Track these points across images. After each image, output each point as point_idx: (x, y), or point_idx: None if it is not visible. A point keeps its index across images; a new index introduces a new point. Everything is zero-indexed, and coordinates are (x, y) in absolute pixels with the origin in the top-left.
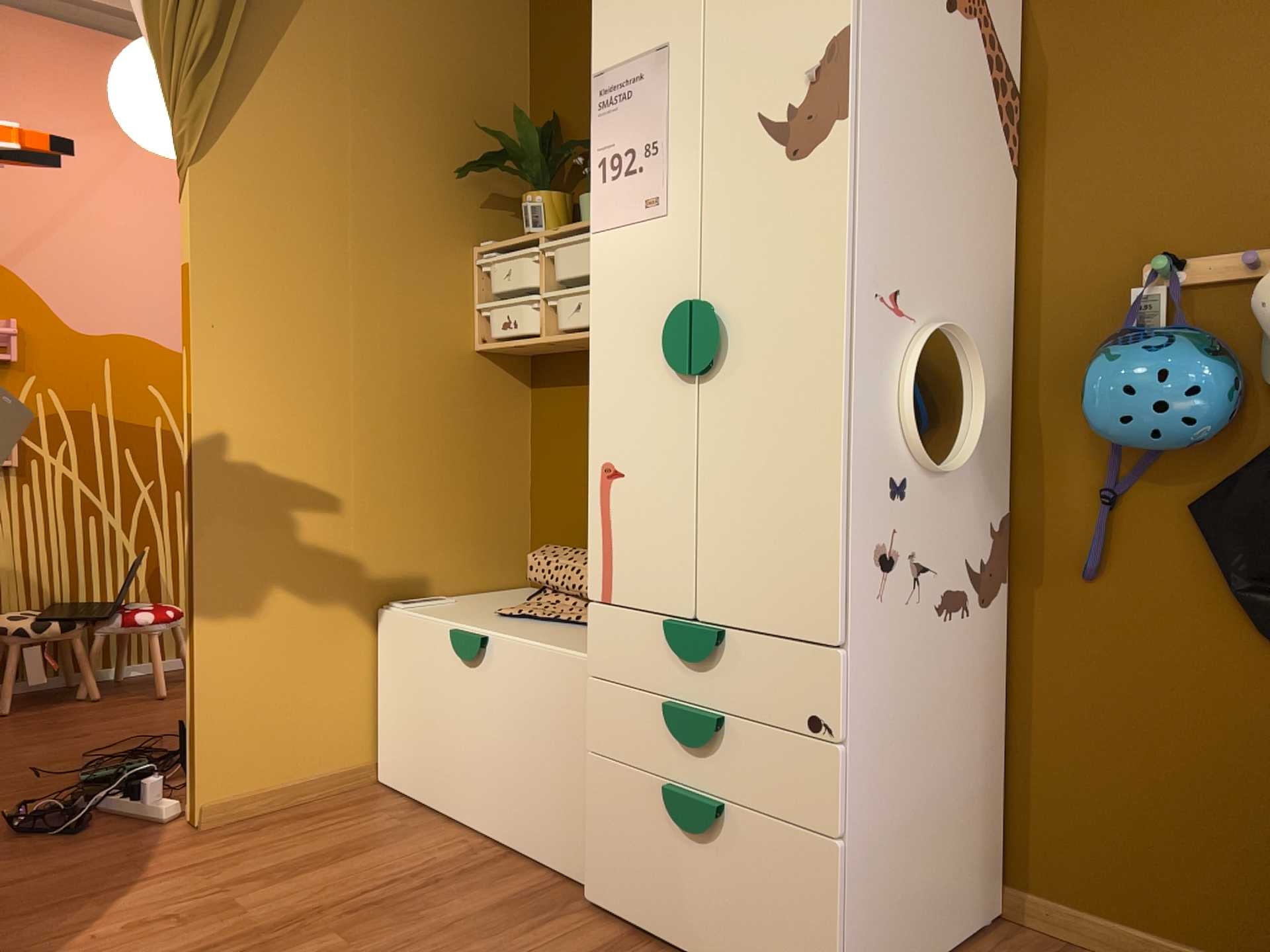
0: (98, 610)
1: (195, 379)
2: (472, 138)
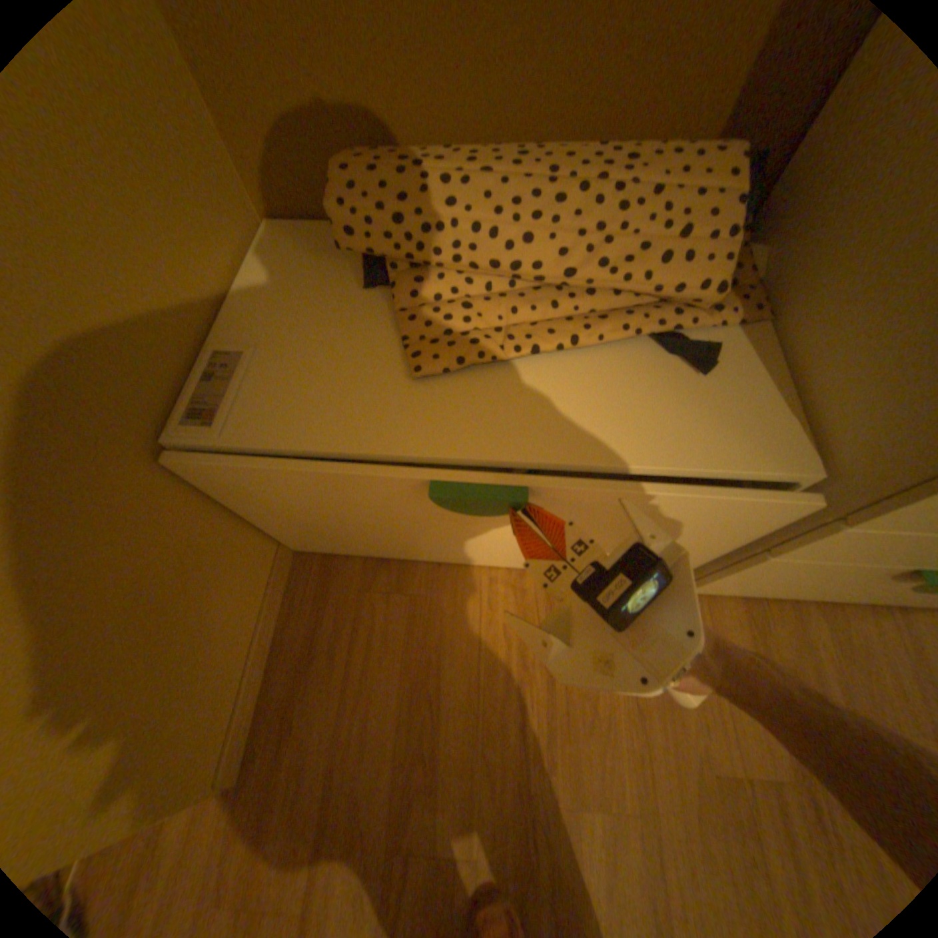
0: None
1: None
2: None
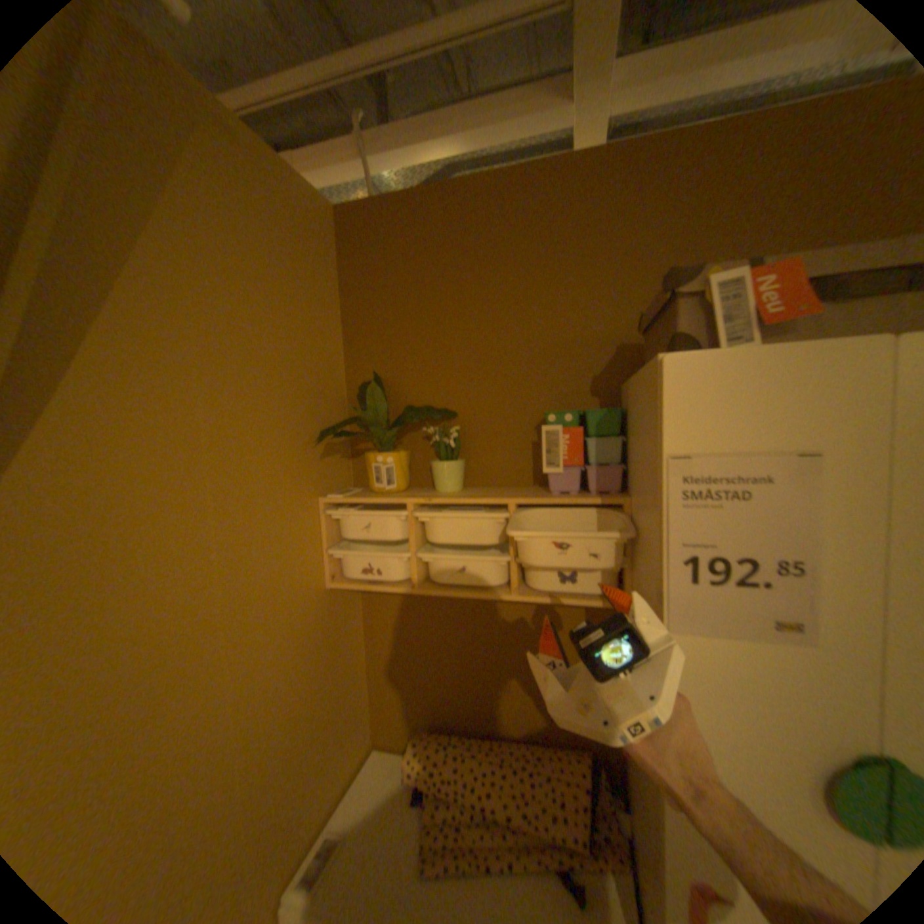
0: None
1: None
2: (310, 395)
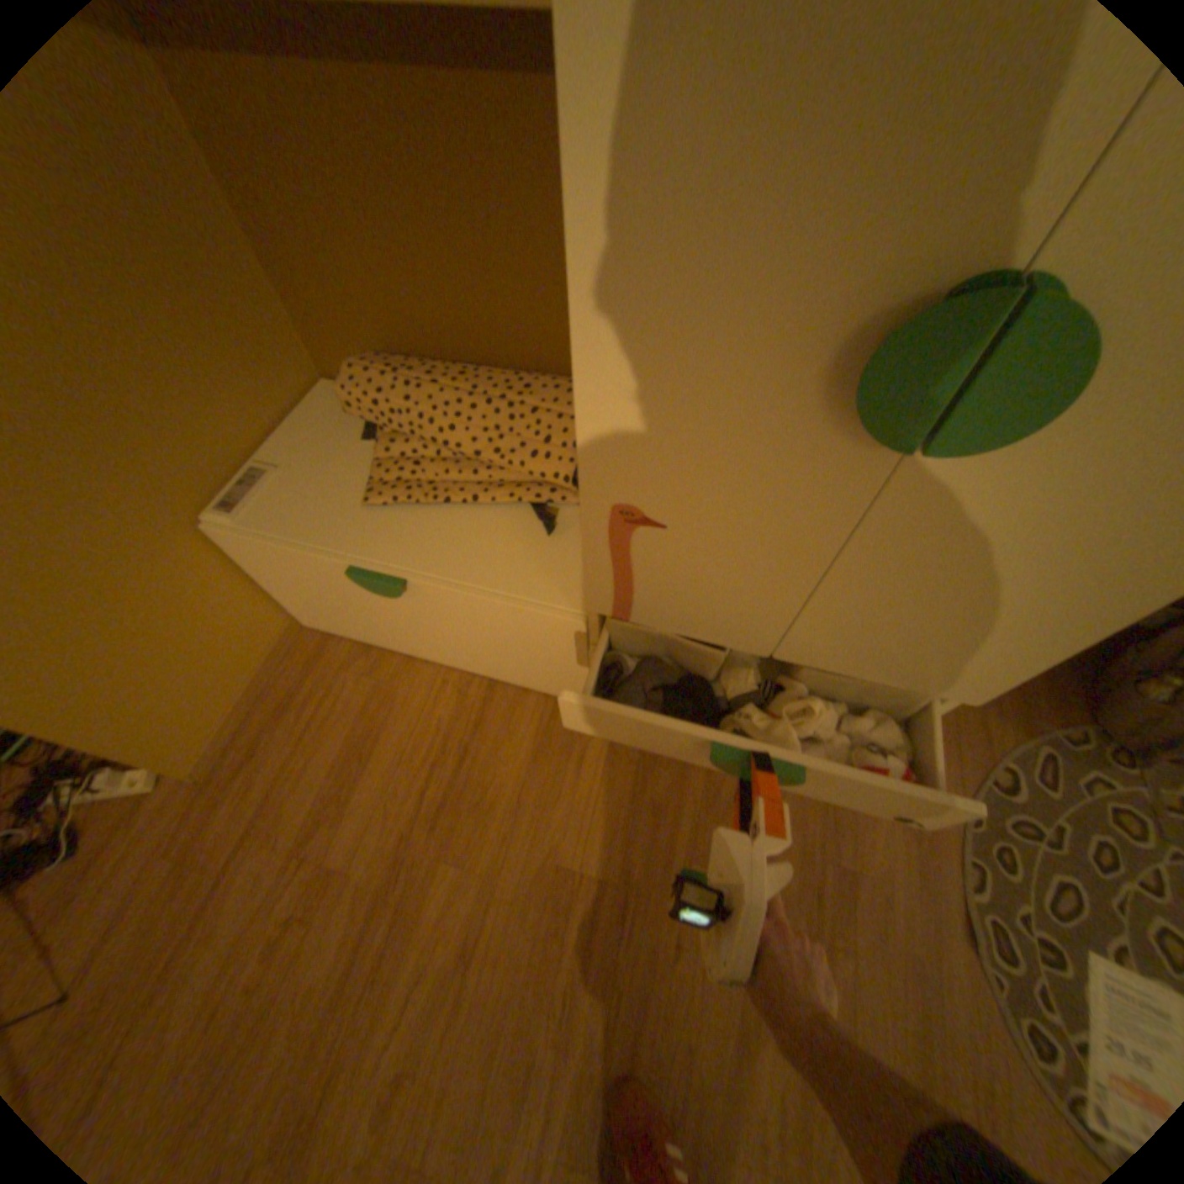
0: None
1: None
2: None
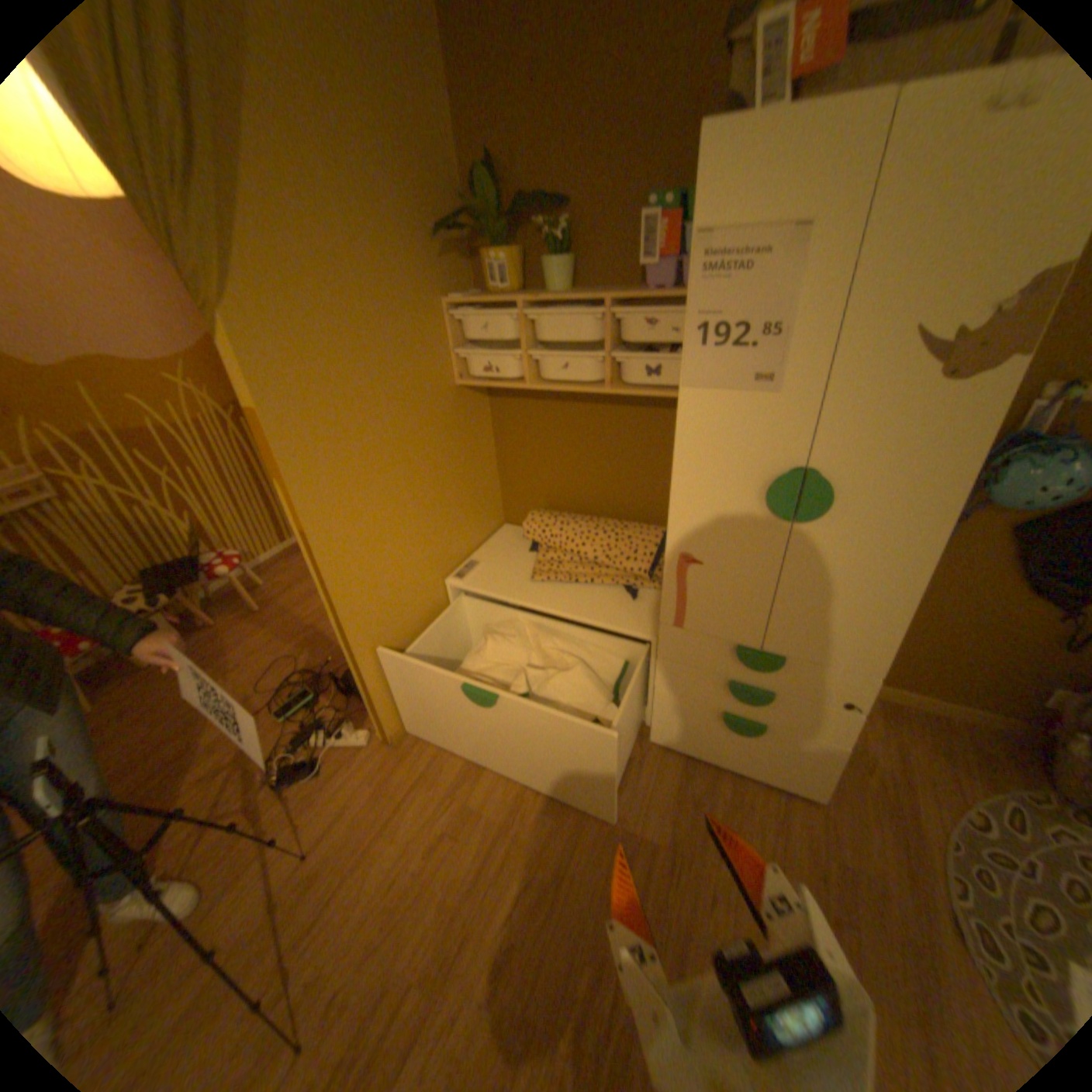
0: (180, 573)
1: (294, 505)
2: (419, 183)
